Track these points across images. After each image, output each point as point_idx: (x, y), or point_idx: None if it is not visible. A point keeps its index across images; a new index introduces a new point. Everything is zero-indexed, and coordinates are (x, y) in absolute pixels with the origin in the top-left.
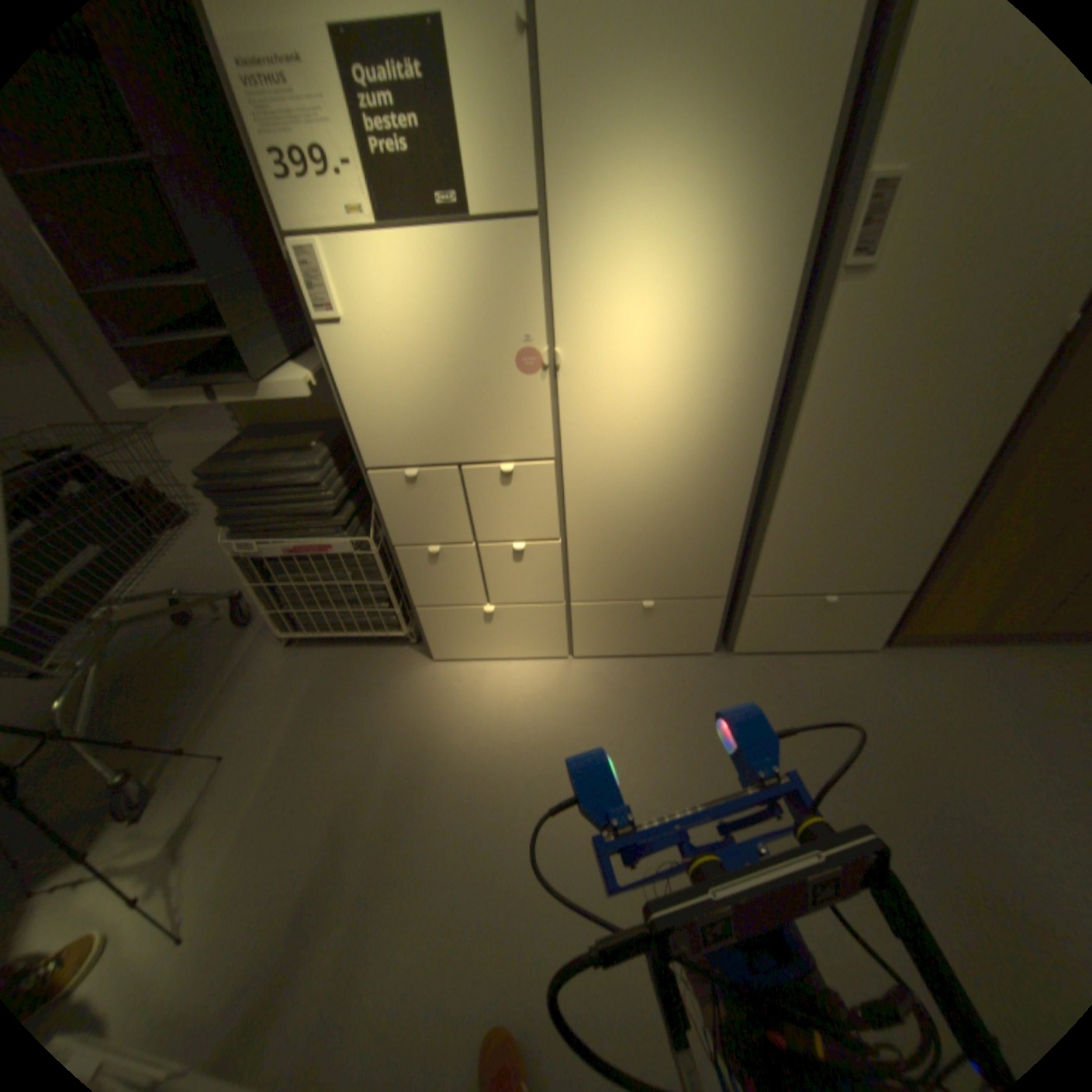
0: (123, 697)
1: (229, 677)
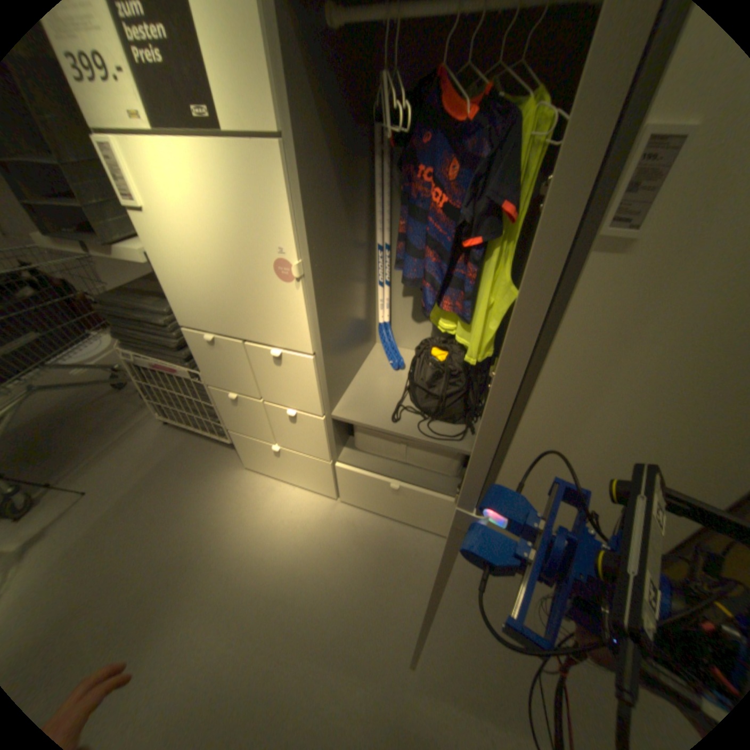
0: (61, 428)
1: (121, 435)
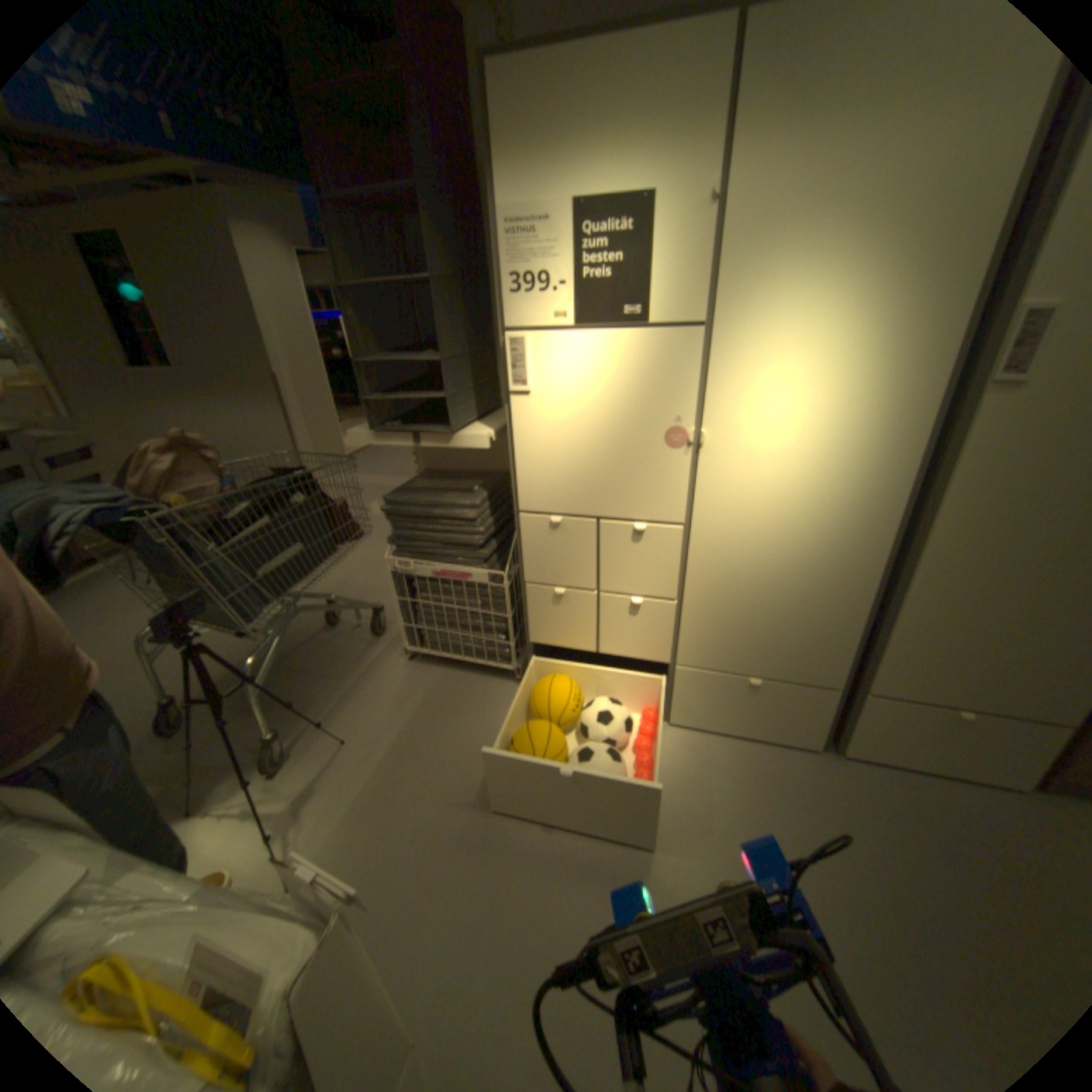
0: (279, 673)
1: (361, 675)
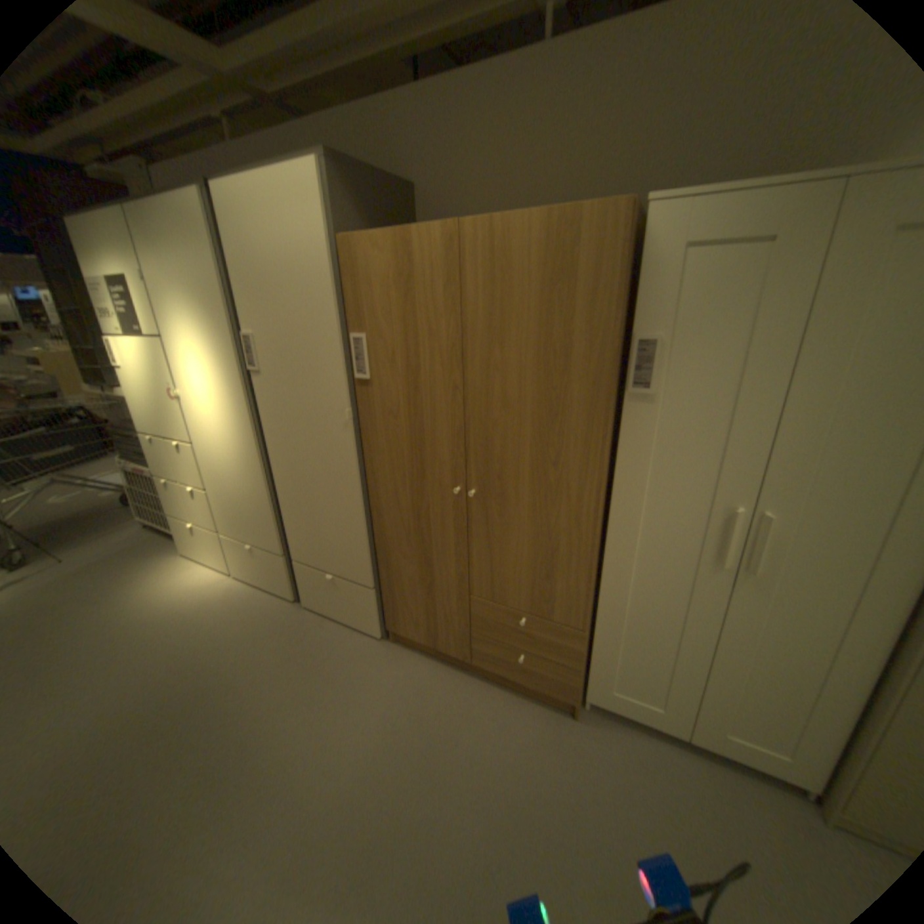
0: (72, 526)
1: (110, 532)
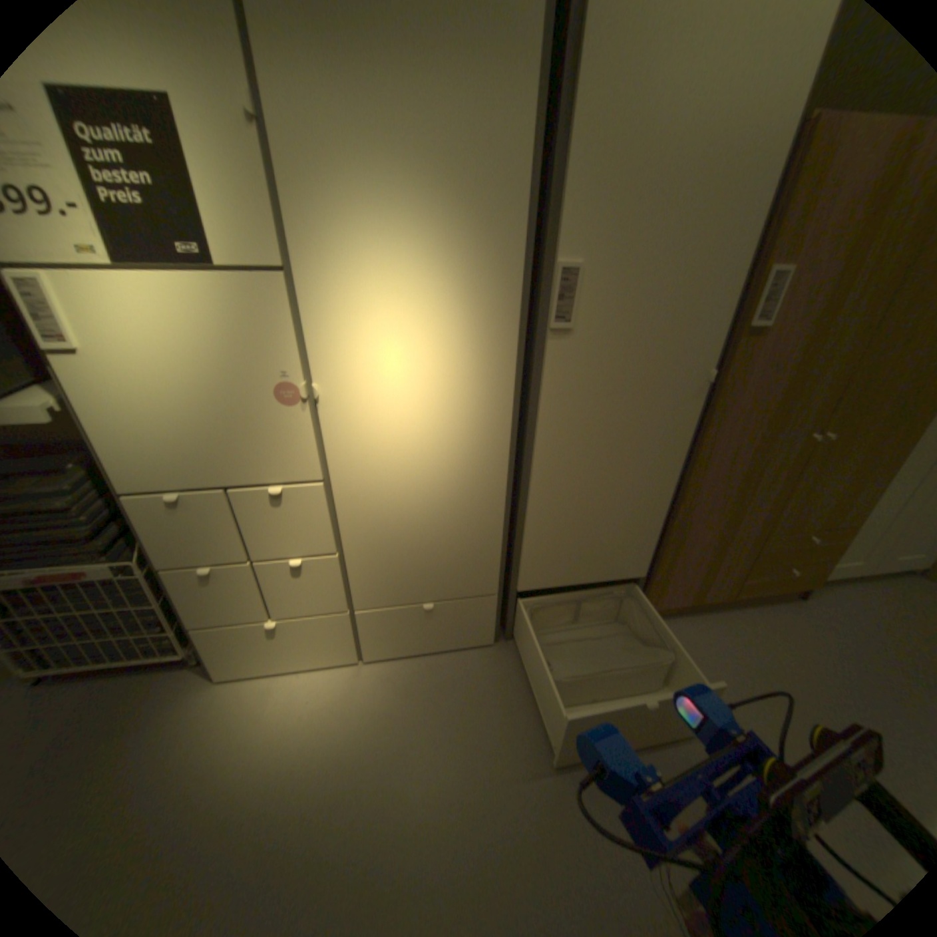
0: None
1: None
